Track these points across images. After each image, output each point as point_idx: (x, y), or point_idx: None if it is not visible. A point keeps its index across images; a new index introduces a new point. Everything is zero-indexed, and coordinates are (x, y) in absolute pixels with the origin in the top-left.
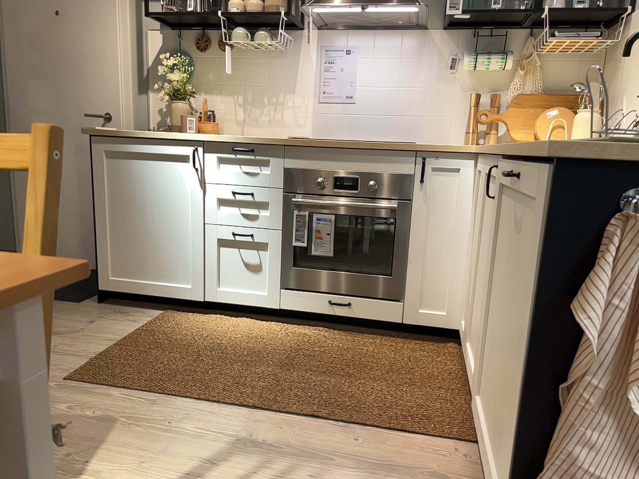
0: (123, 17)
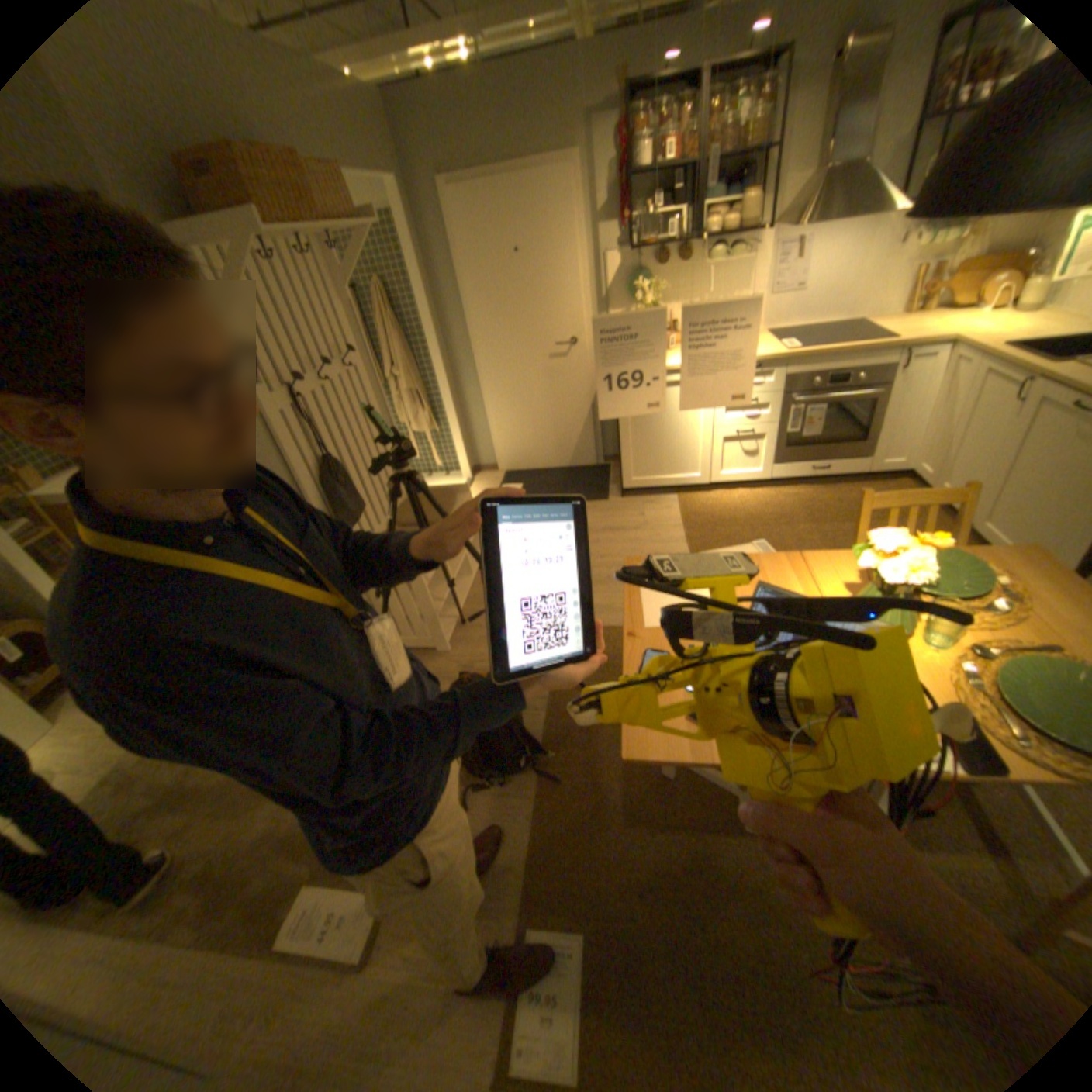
0: (582, 244)
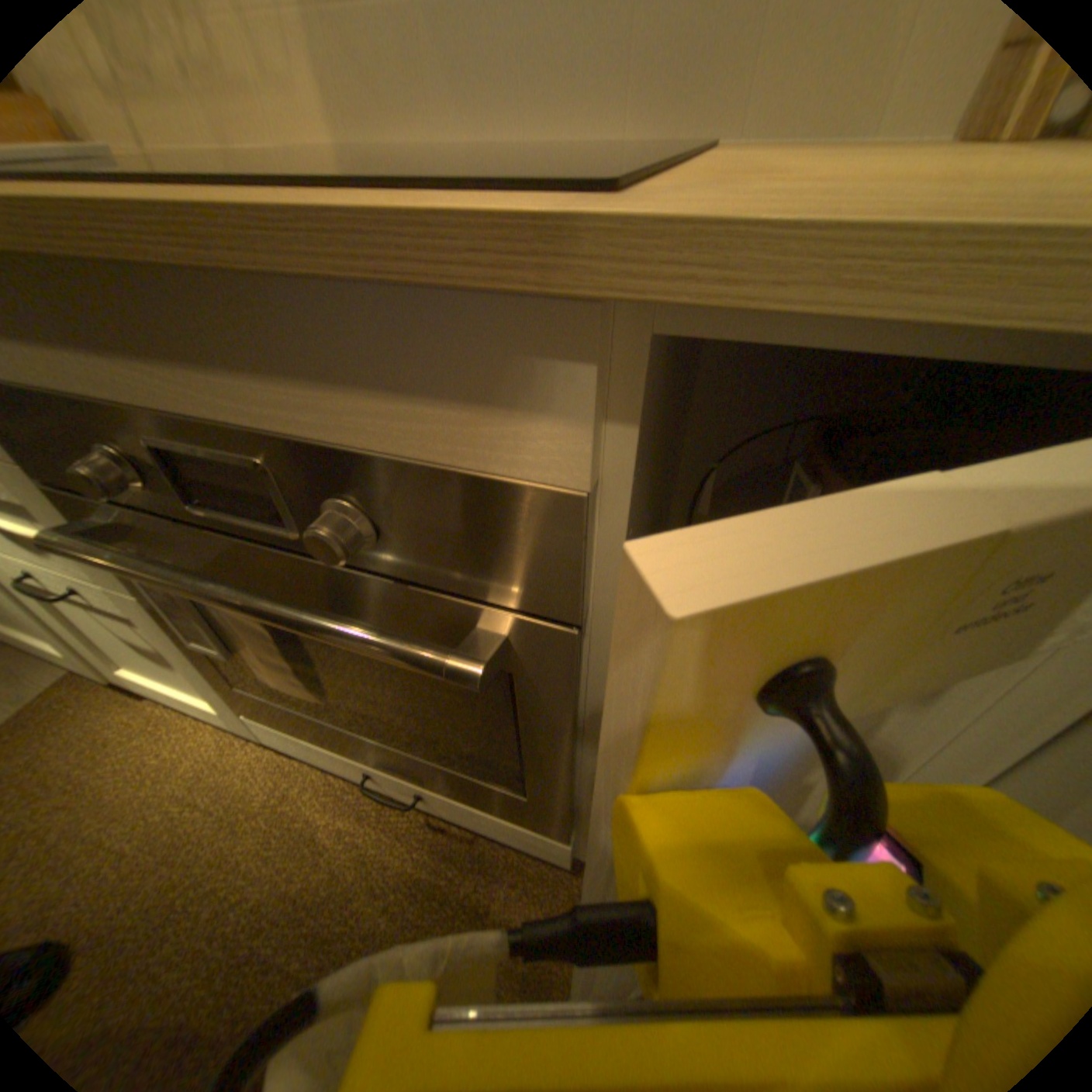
0: None
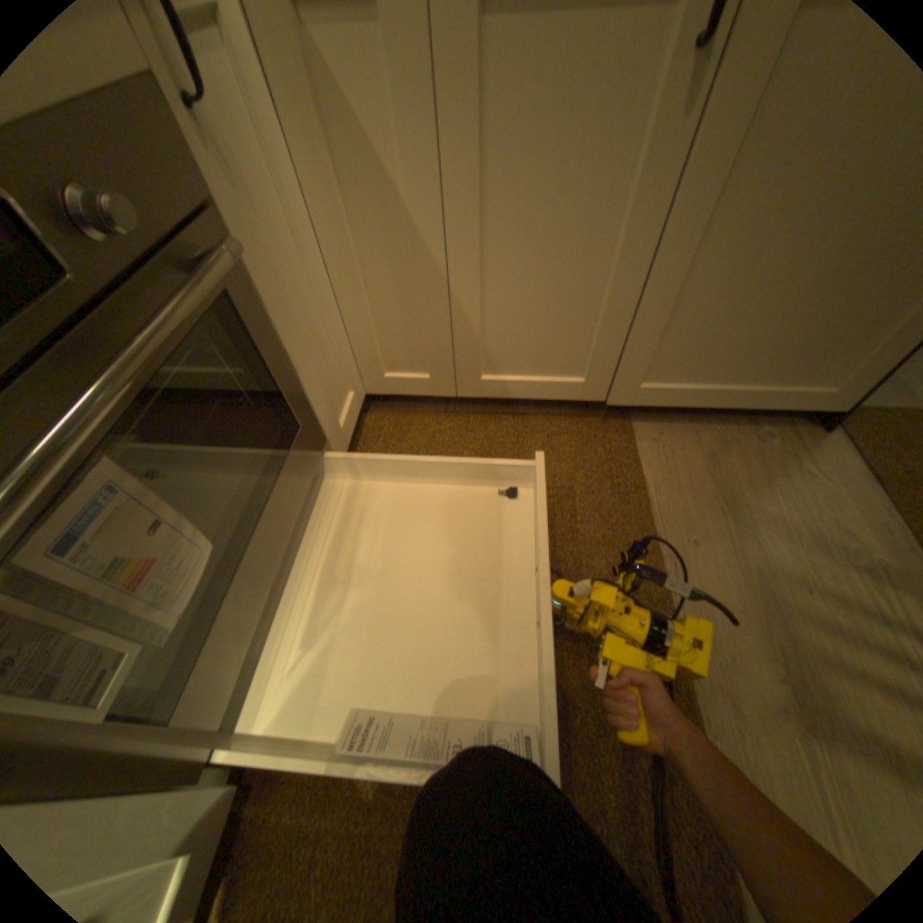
0: None
